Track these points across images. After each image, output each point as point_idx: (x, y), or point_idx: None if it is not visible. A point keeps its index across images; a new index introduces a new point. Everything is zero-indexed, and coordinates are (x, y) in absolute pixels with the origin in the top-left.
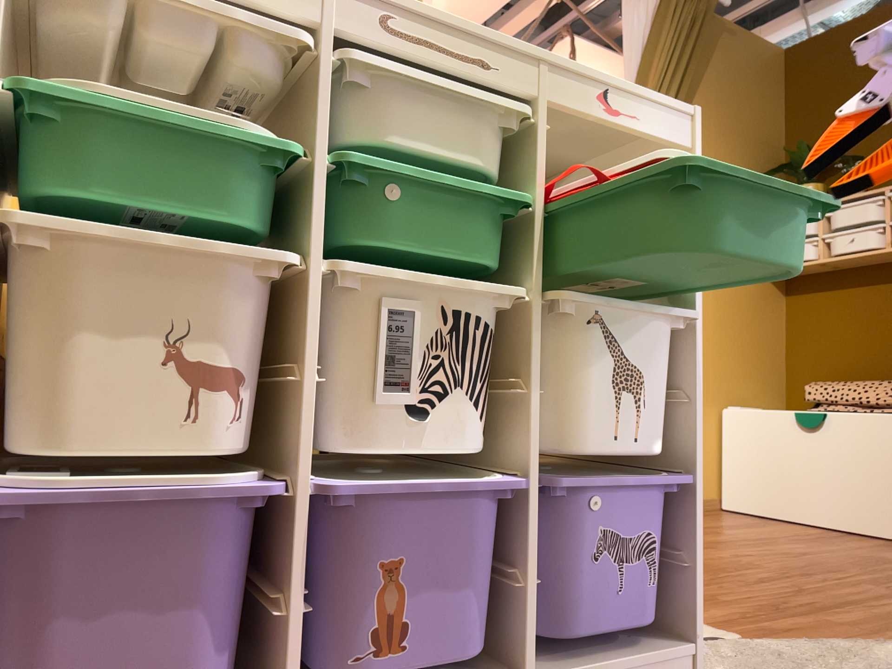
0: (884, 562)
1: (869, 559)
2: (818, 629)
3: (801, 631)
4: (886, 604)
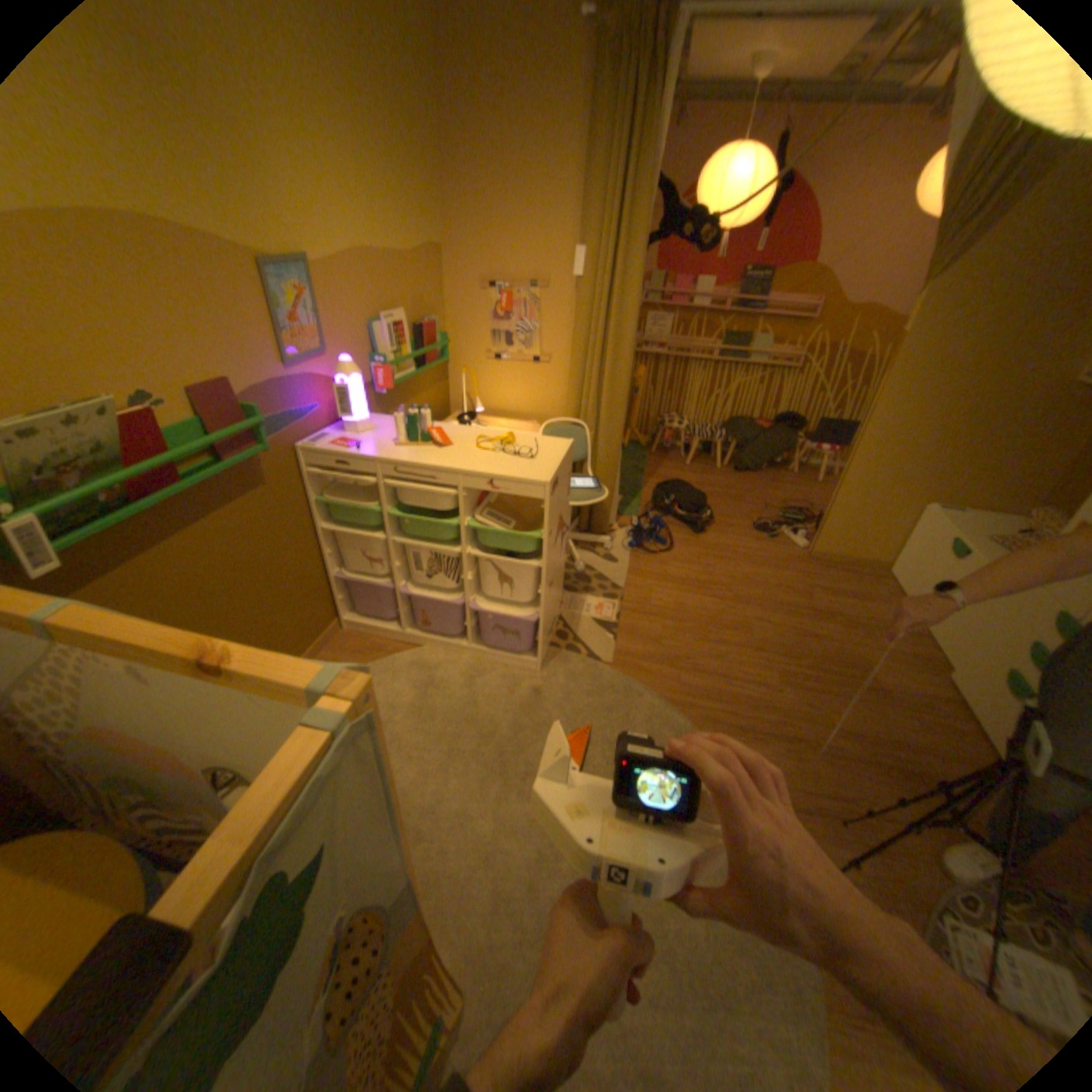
0: (851, 673)
1: (849, 665)
2: (655, 682)
3: (644, 678)
4: (737, 692)
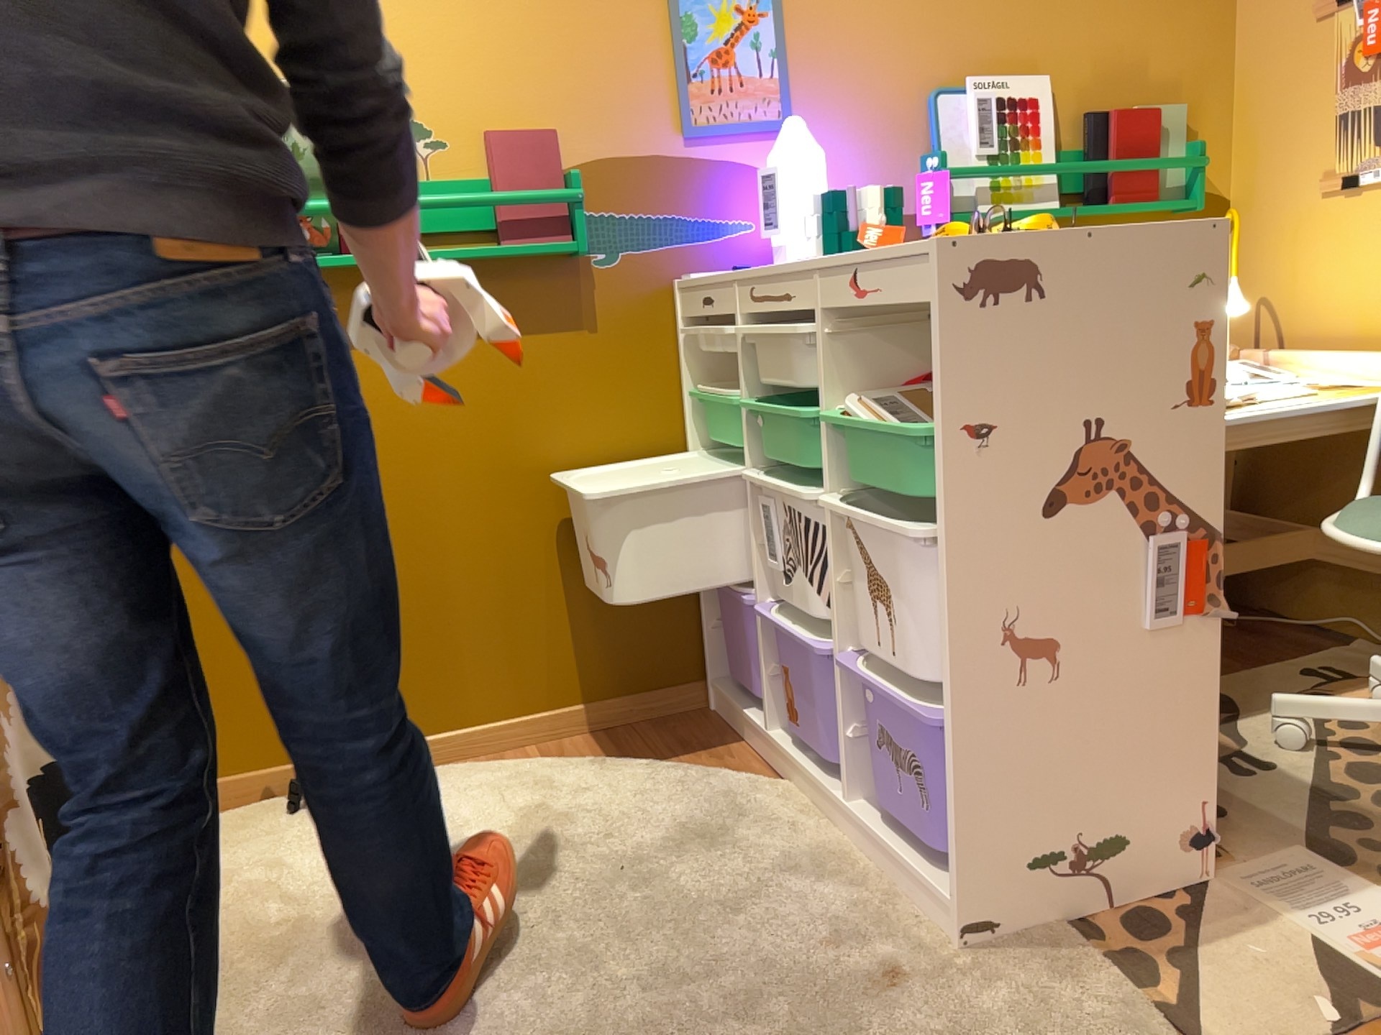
0: None
1: None
2: None
3: None
4: None
